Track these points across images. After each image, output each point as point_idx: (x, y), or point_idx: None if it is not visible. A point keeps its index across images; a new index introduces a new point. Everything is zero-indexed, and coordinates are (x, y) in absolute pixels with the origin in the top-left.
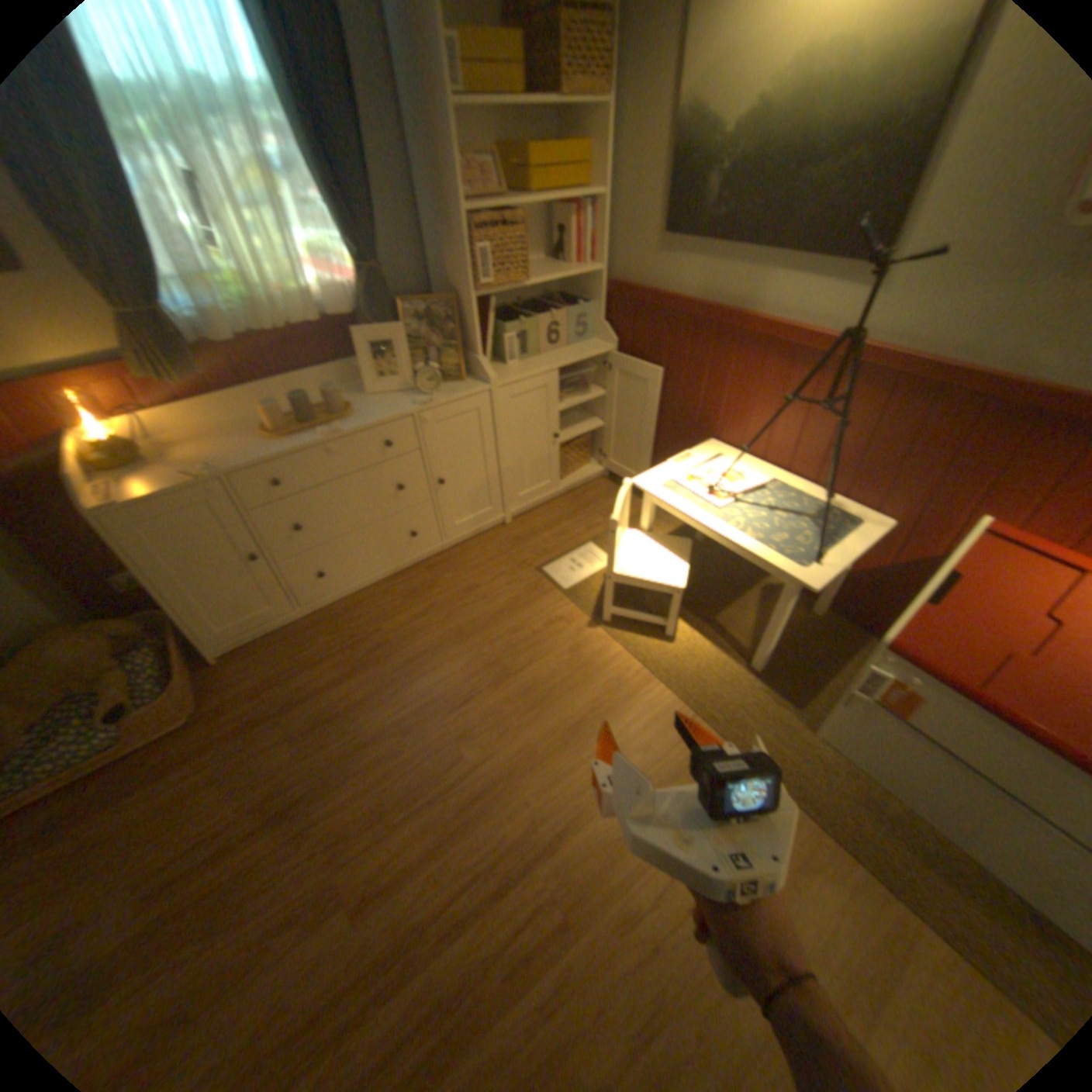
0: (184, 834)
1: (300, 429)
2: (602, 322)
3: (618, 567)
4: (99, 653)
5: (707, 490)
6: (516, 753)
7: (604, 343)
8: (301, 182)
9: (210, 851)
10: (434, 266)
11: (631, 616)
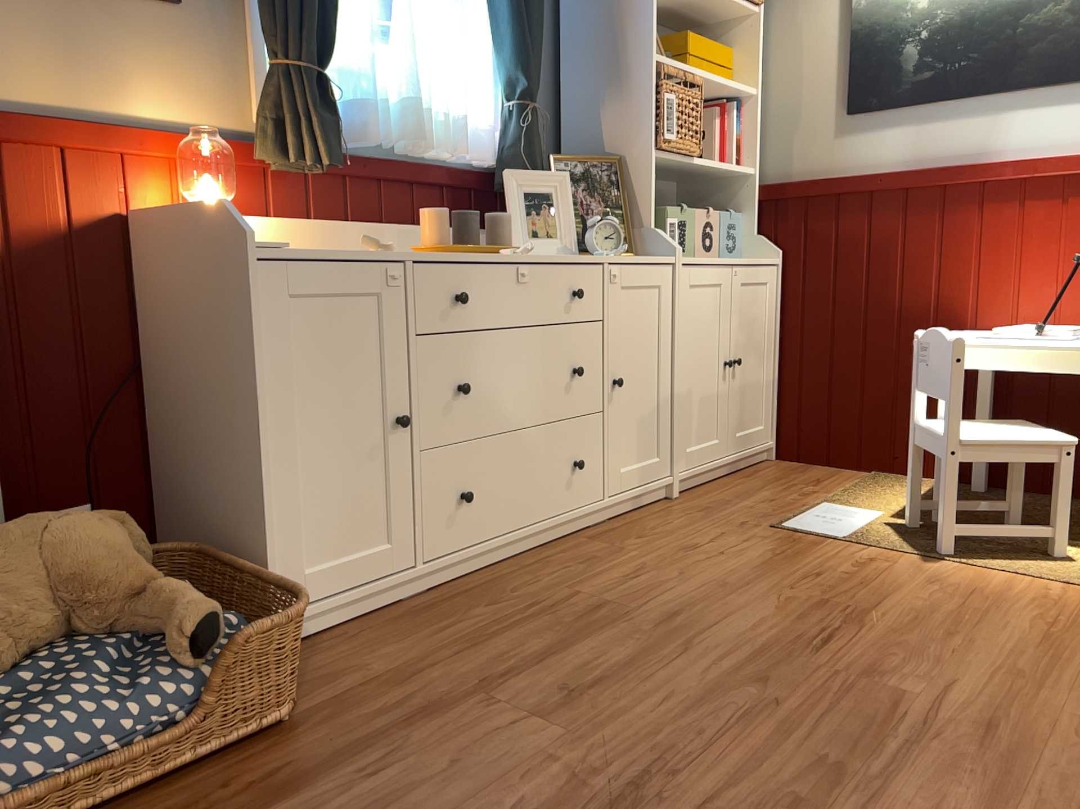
0: None
1: (479, 247)
2: (756, 234)
3: (962, 436)
4: (133, 557)
5: (1032, 334)
6: (989, 676)
7: (764, 257)
8: (476, 14)
9: None
10: (582, 138)
11: (992, 528)
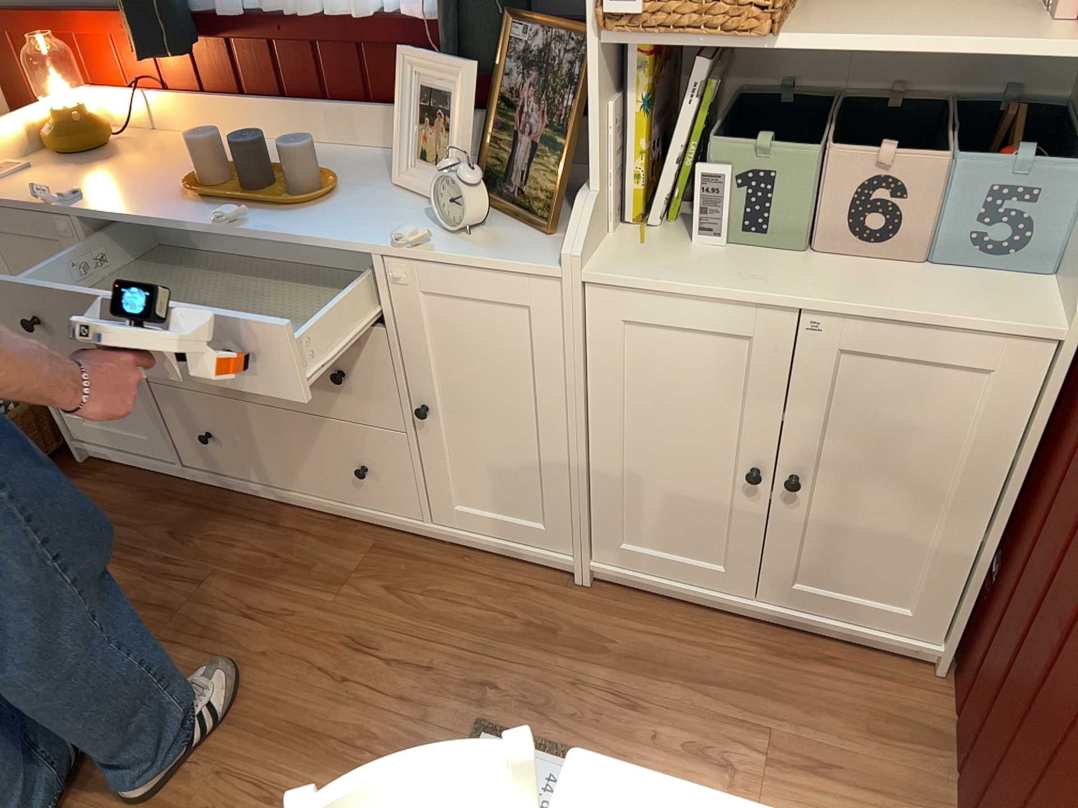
0: None
1: (226, 199)
2: None
3: None
4: None
5: None
6: None
7: (1054, 306)
8: None
9: None
10: None
11: None
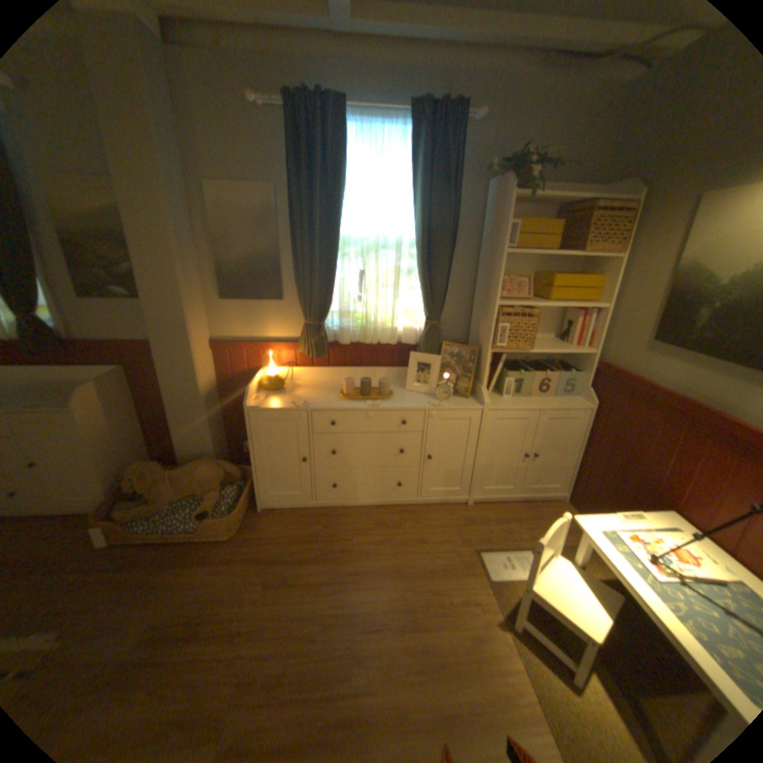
0: (187, 611)
1: (360, 399)
2: (590, 387)
3: (541, 588)
4: (218, 479)
5: (652, 559)
6: (391, 707)
7: (588, 402)
8: (414, 280)
9: (189, 633)
10: (474, 330)
11: (543, 642)
